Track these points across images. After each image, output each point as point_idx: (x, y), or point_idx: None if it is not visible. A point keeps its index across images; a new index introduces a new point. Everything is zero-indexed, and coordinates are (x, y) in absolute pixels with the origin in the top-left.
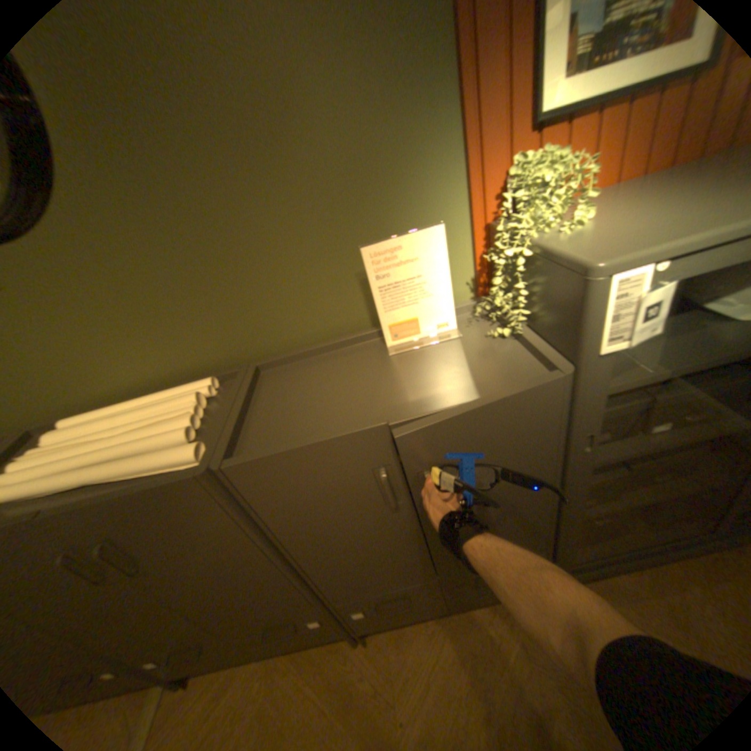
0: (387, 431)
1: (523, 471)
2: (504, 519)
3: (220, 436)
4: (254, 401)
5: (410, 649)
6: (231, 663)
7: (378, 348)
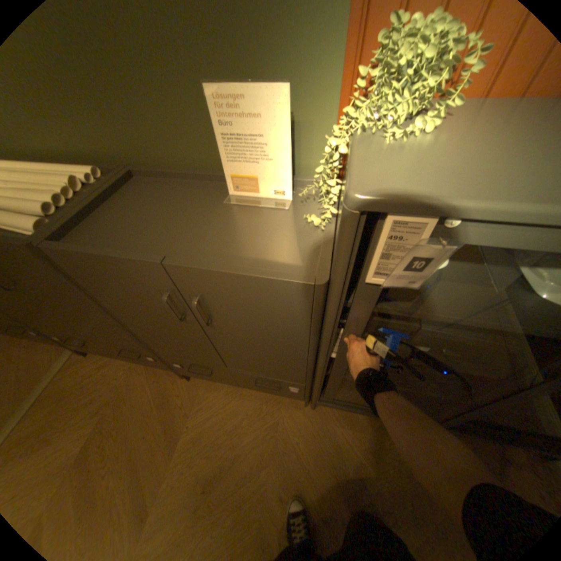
0: (161, 268)
1: (280, 335)
2: (270, 356)
3: (60, 219)
4: (104, 200)
5: (212, 393)
6: (105, 356)
7: (225, 191)
